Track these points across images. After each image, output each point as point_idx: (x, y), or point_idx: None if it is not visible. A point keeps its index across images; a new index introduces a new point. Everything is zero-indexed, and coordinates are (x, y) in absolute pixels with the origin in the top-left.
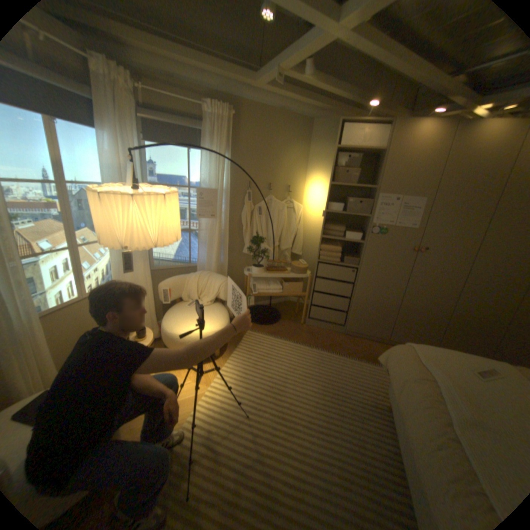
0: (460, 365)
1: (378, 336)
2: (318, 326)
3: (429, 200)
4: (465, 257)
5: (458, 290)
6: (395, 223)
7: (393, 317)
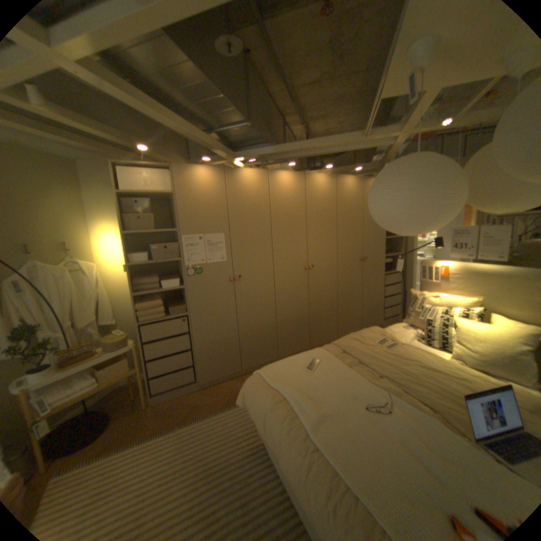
0: (294, 368)
1: (231, 373)
2: (167, 399)
3: (227, 235)
4: (267, 275)
5: (273, 303)
6: (207, 261)
7: (237, 348)
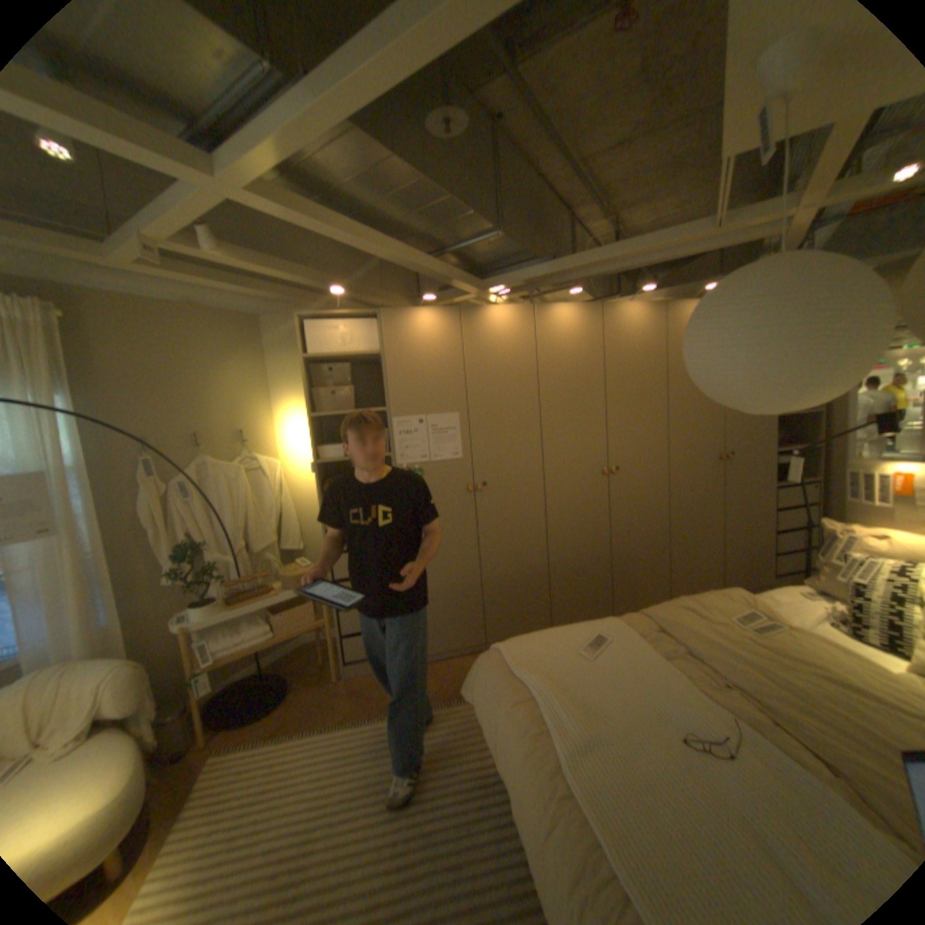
0: (560, 649)
1: (468, 645)
2: (367, 672)
3: (463, 416)
4: (532, 483)
5: (542, 531)
6: (430, 458)
7: (478, 603)
